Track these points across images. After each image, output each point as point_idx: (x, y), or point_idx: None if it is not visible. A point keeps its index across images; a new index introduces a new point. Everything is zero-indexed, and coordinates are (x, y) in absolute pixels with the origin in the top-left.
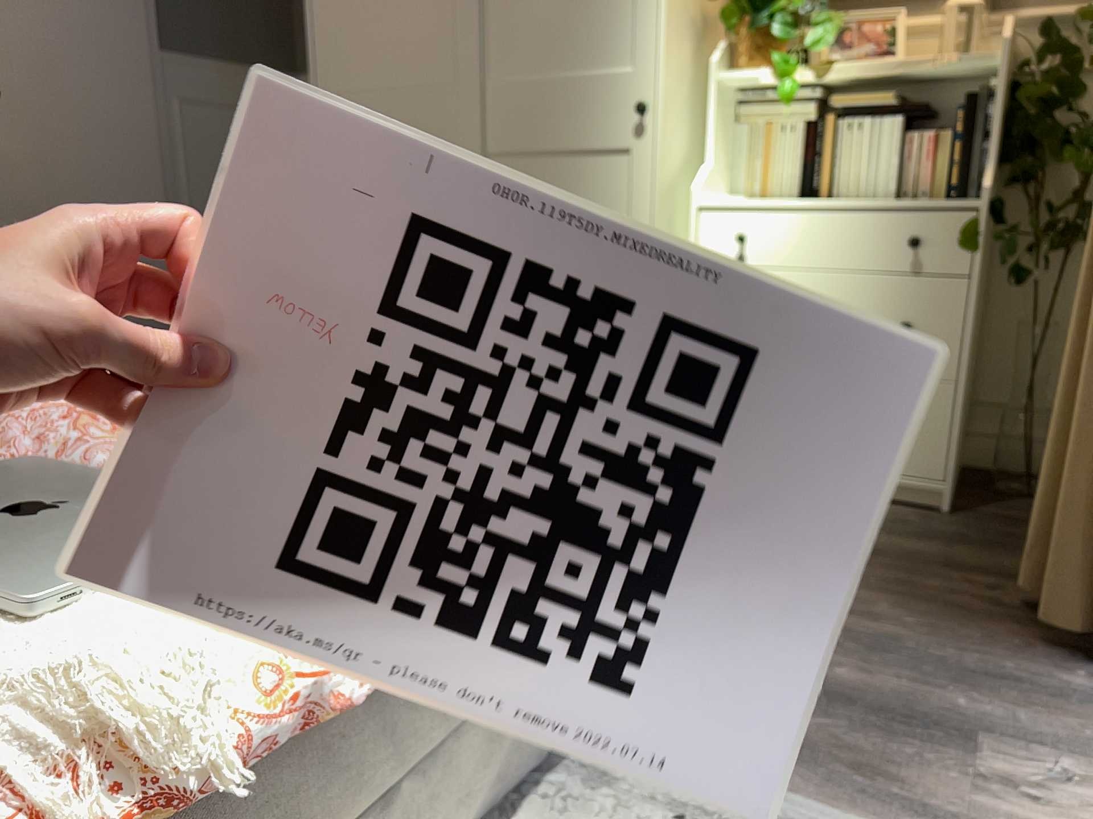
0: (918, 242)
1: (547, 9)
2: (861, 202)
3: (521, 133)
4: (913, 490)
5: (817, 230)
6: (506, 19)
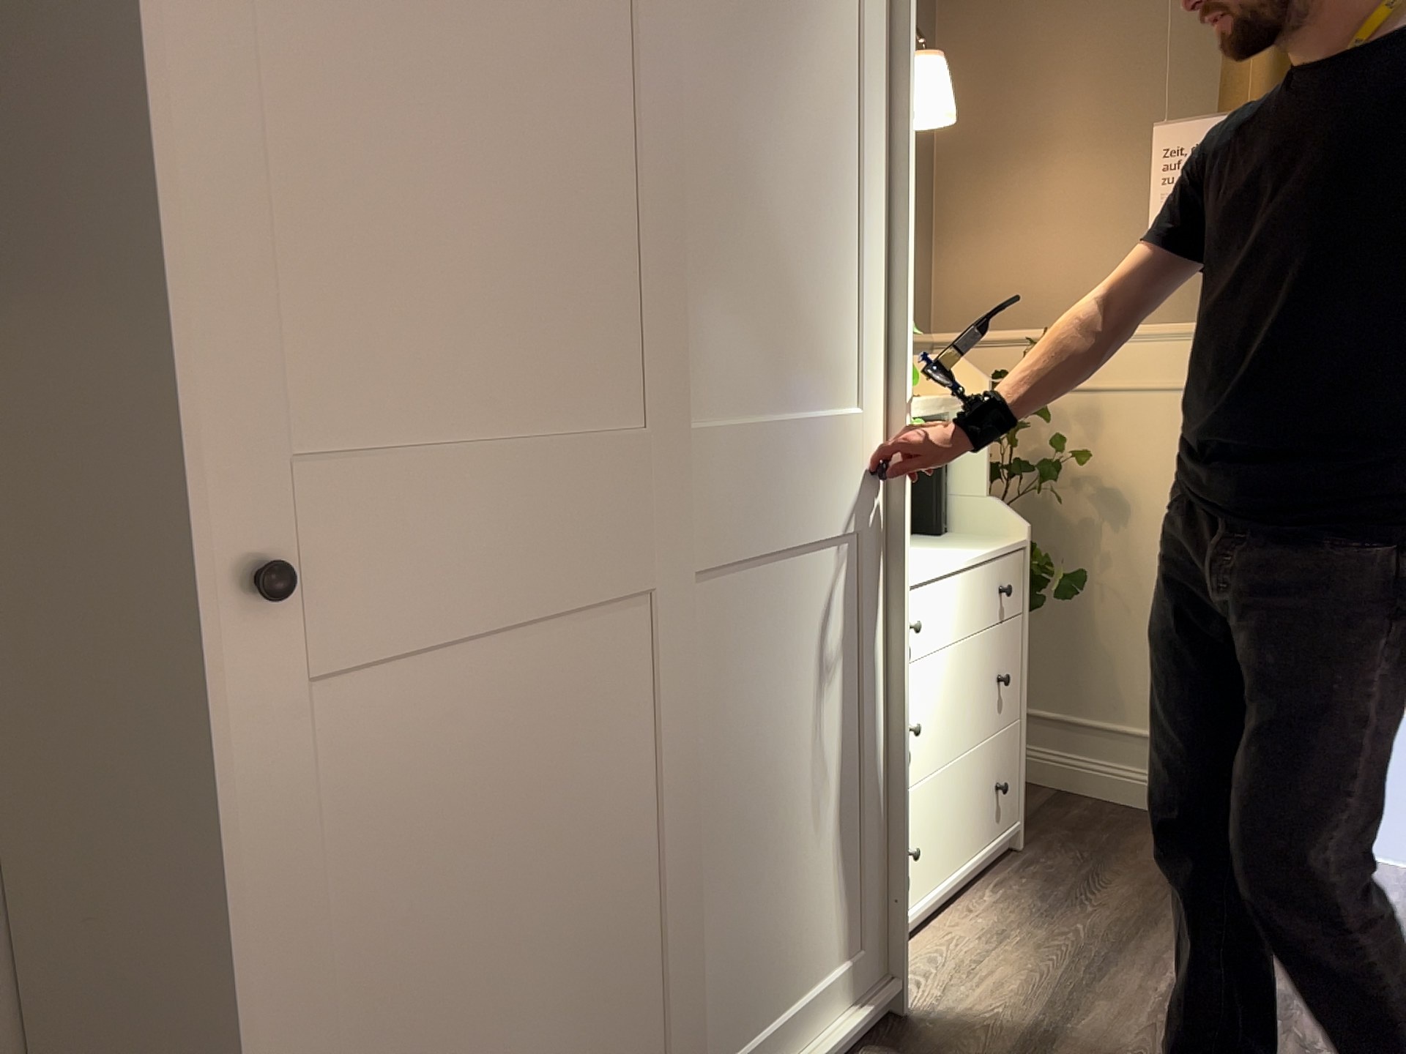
0: (1011, 589)
1: (762, 291)
2: (962, 556)
3: (735, 522)
4: (1003, 844)
5: (953, 598)
6: (703, 295)
